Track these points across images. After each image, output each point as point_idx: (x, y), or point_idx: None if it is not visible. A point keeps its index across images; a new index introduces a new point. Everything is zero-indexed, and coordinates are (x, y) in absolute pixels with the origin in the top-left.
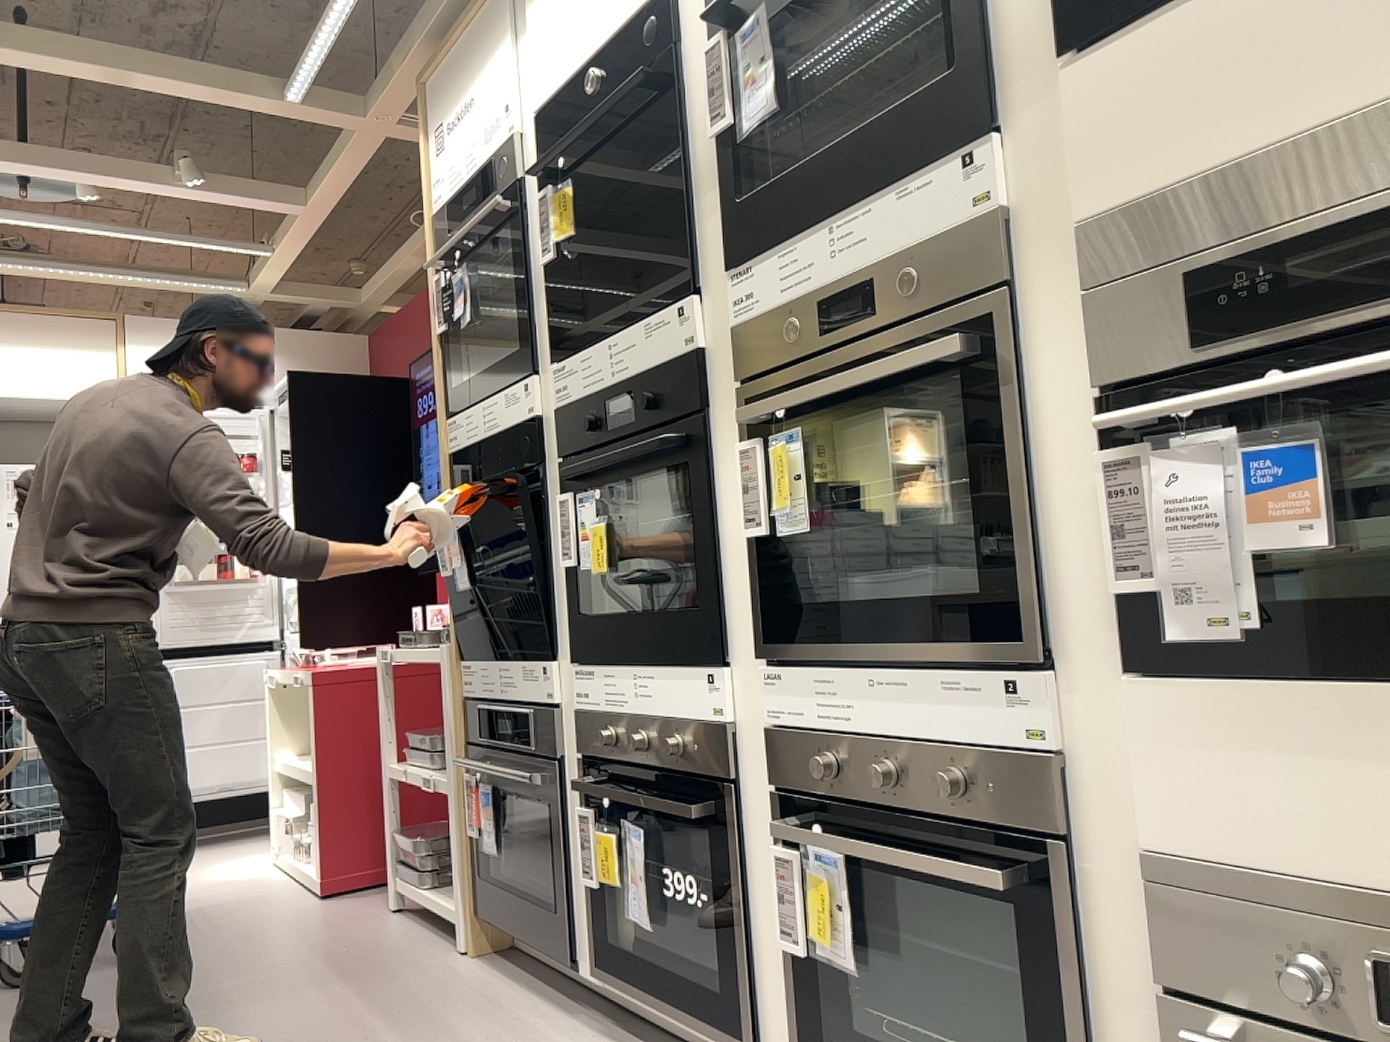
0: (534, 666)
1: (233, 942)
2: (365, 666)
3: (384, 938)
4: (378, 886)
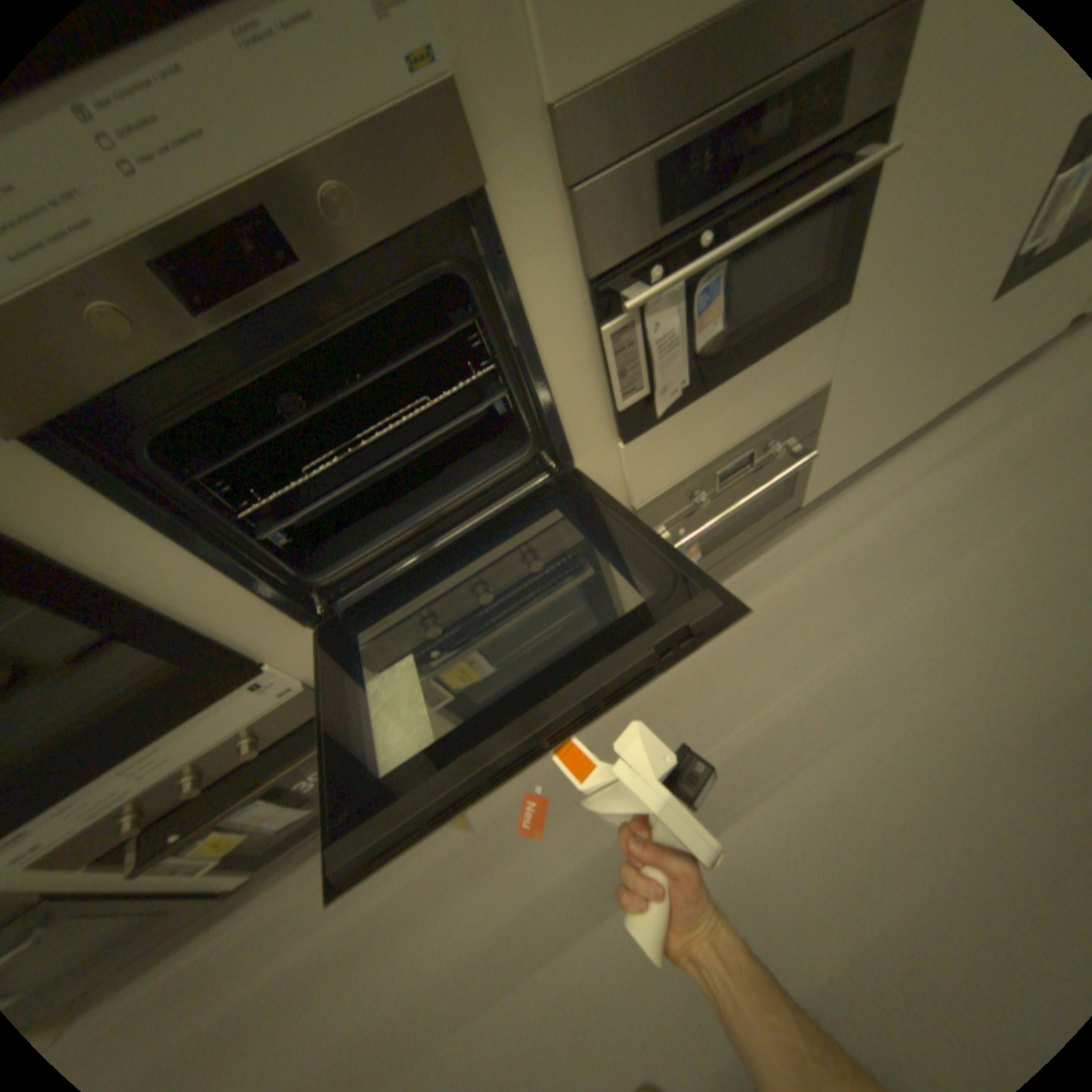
0: None
1: None
2: None
3: None
4: None
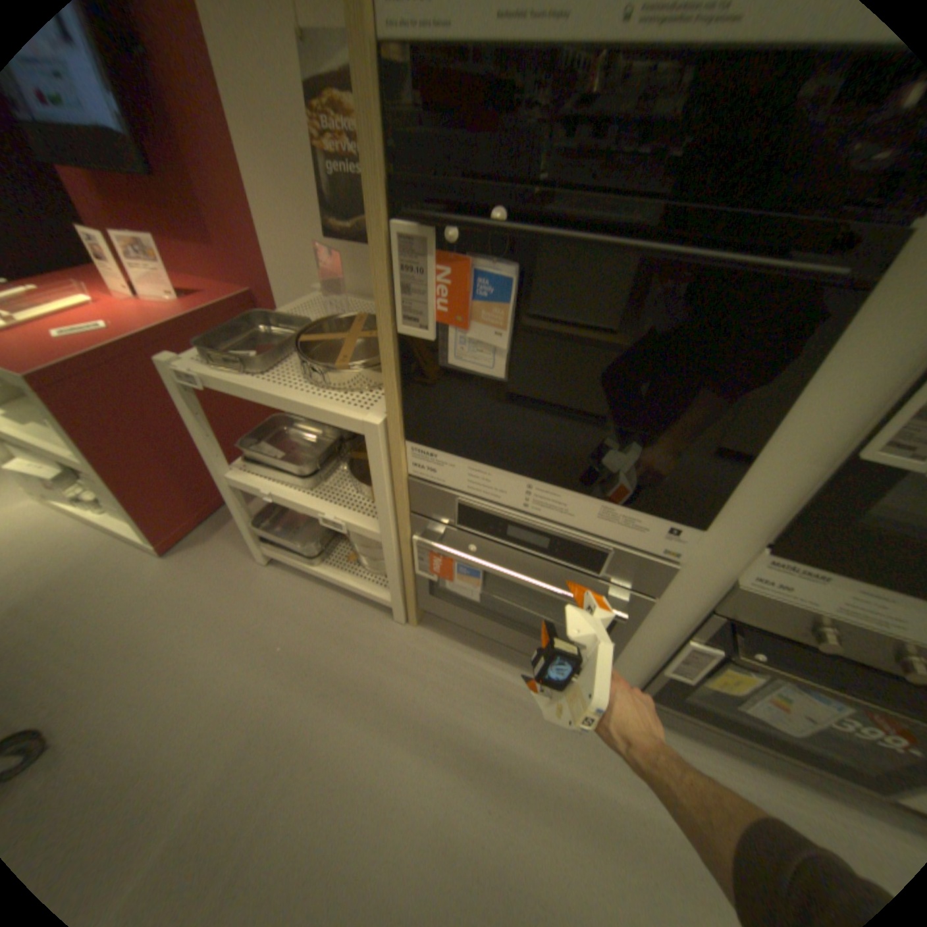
0: (649, 514)
1: (136, 676)
2: (93, 342)
3: (302, 615)
4: (203, 520)
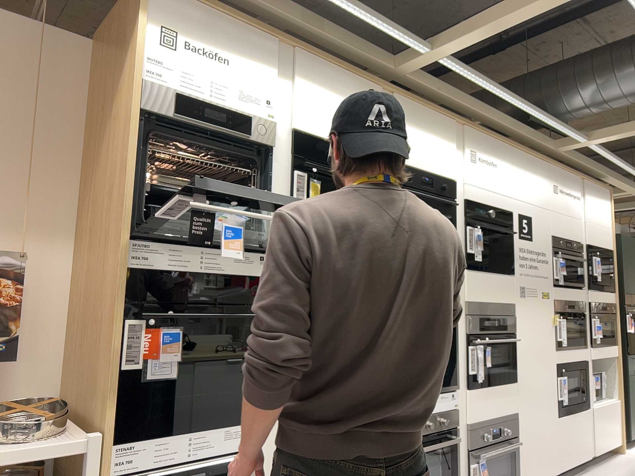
0: None
1: None
2: None
3: None
4: None
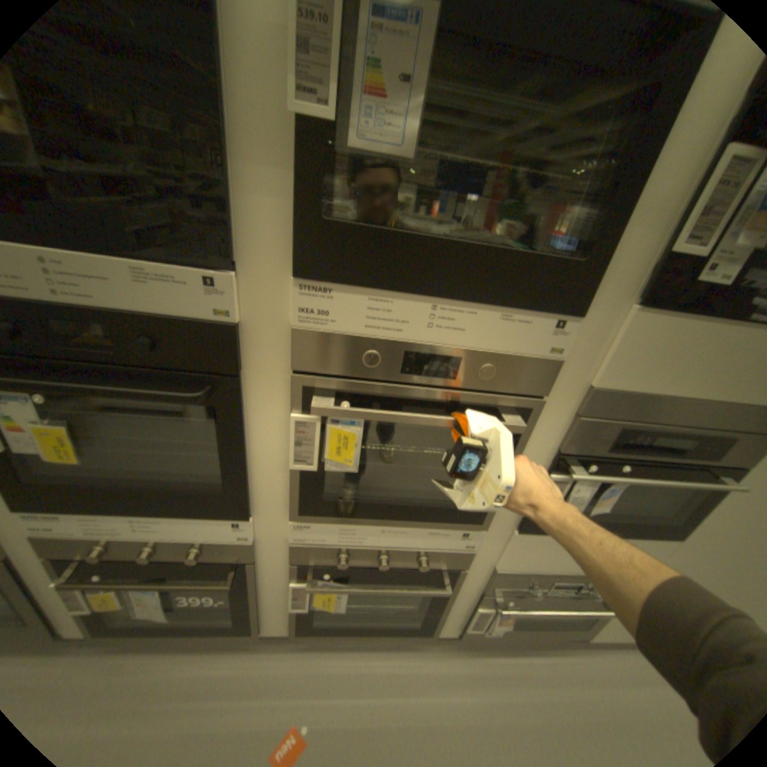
0: None
1: None
2: None
3: None
4: None
